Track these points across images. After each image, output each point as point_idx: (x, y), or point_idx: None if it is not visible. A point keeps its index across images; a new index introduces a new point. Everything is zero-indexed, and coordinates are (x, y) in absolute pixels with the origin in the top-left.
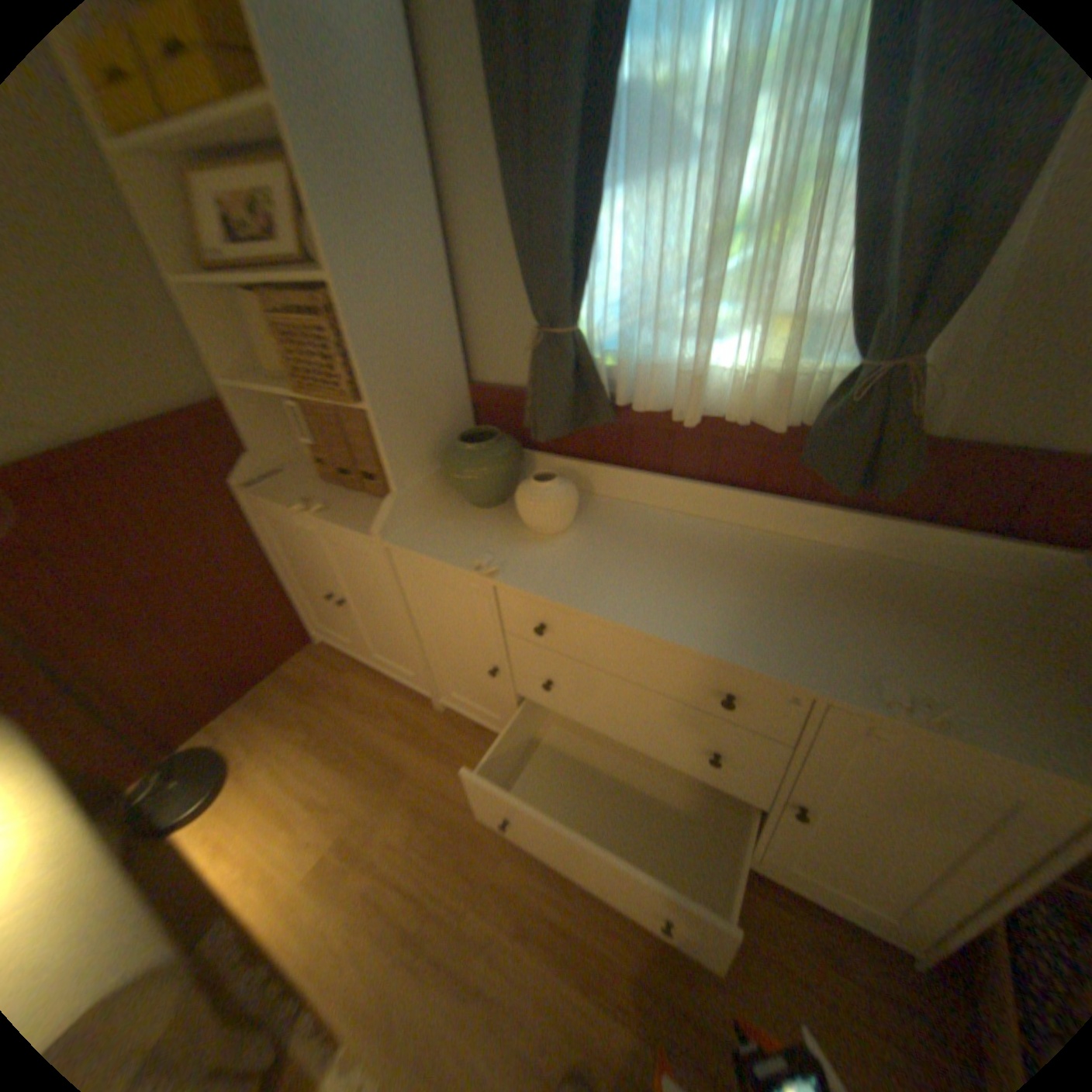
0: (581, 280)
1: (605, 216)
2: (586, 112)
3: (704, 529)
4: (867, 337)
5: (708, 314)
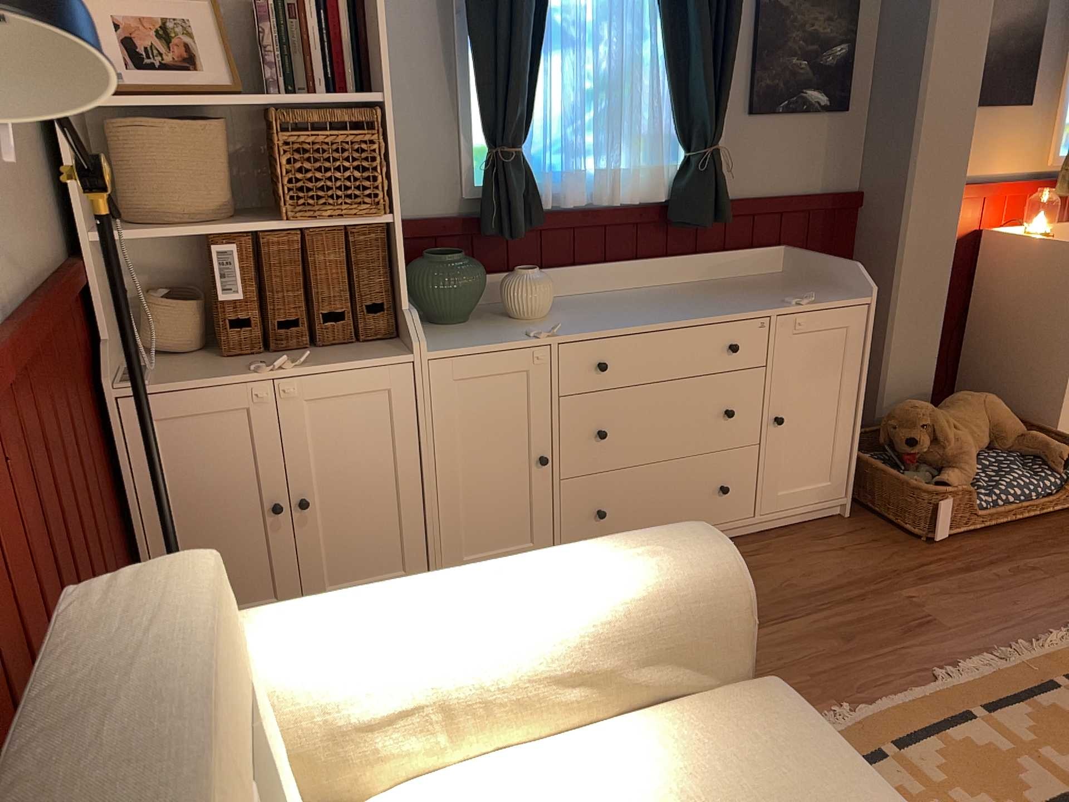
0: (528, 118)
1: (537, 78)
2: (535, 19)
3: (621, 295)
4: (685, 146)
5: (615, 135)
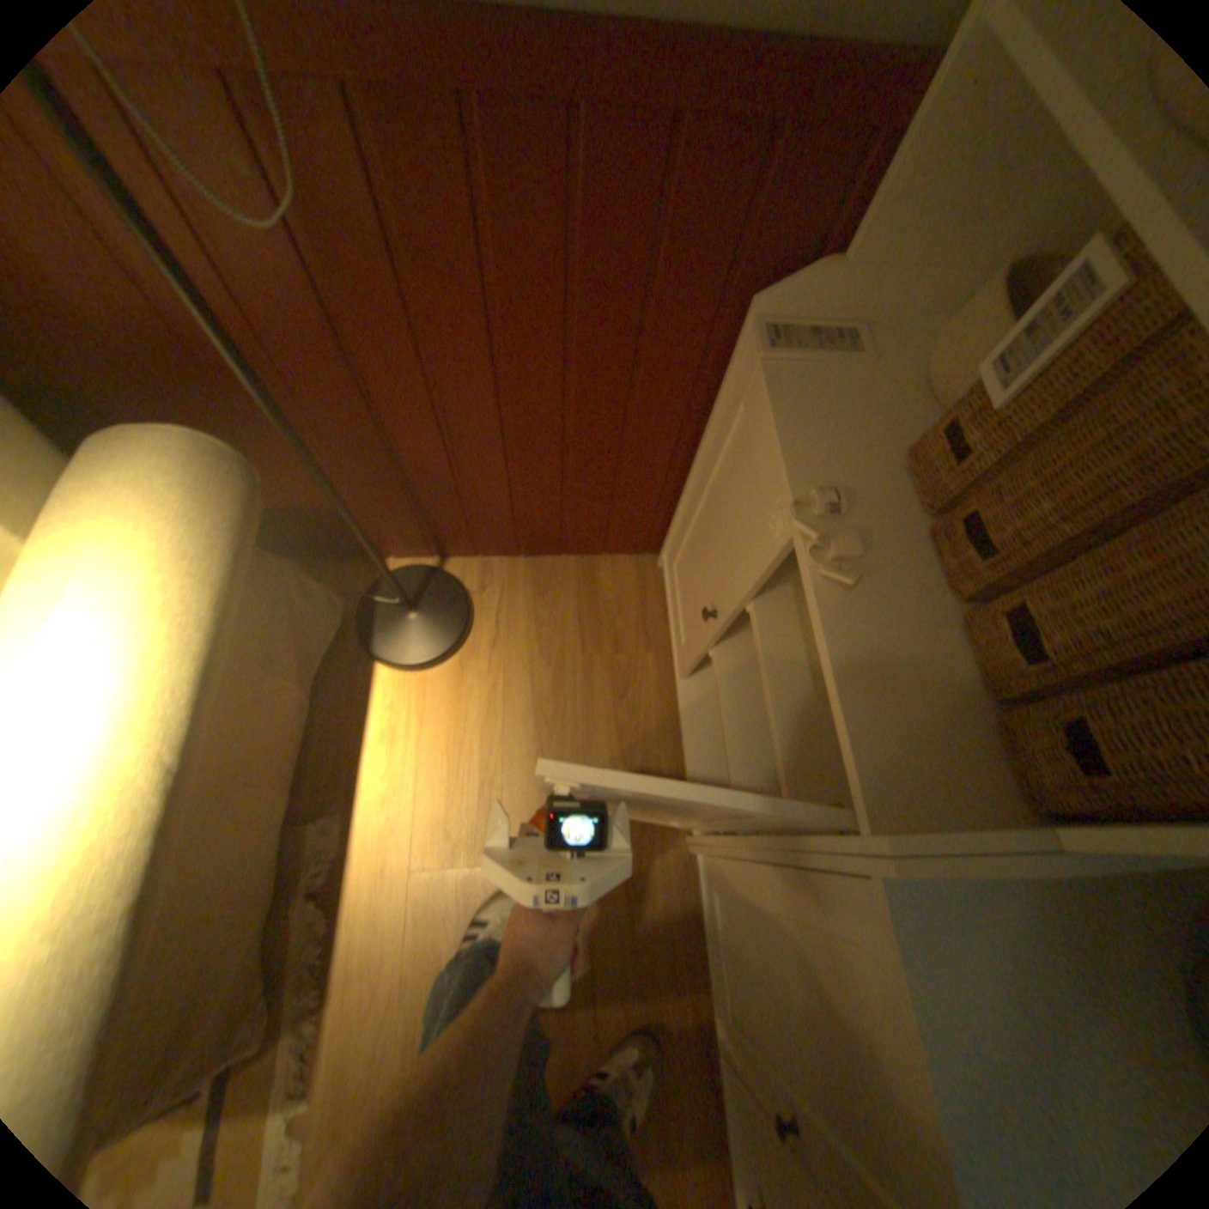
0: None
1: None
2: None
3: None
4: None
5: None
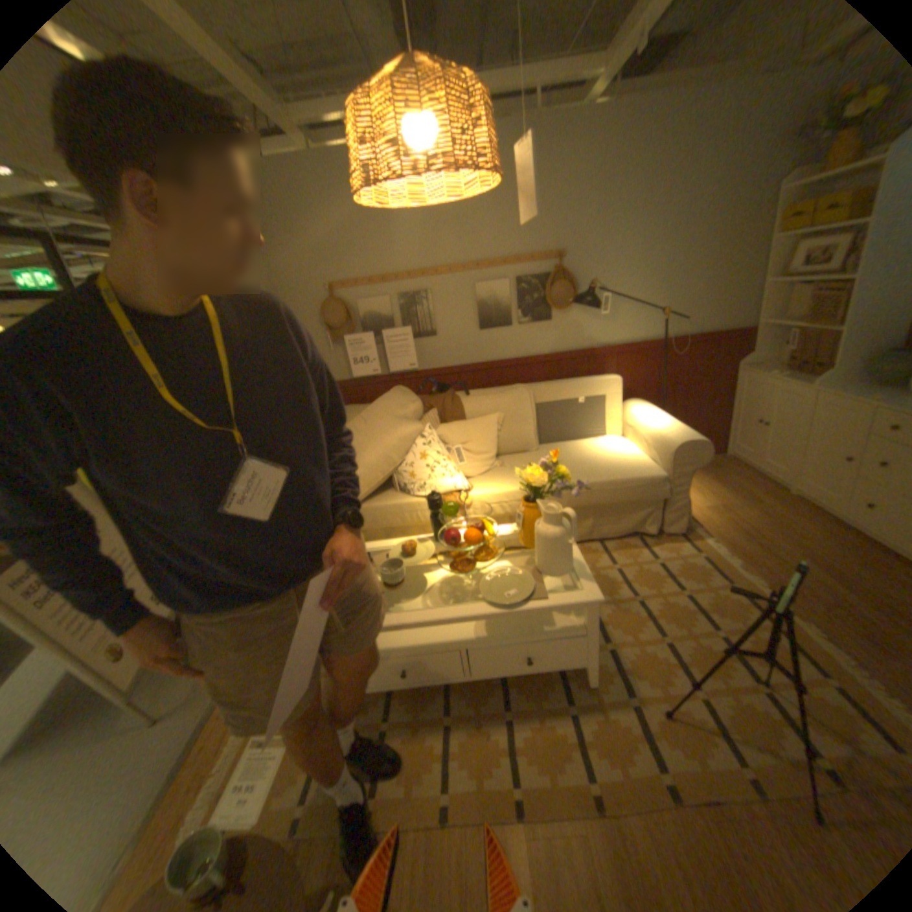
0: None
1: None
2: None
3: None
4: None
5: None
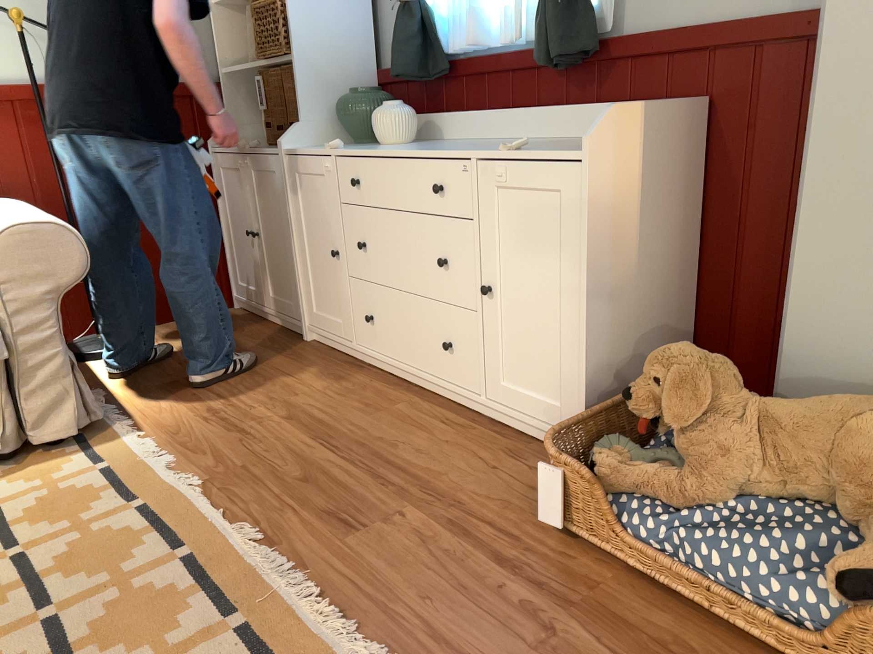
0: None
1: None
2: None
3: (492, 141)
4: None
5: None
